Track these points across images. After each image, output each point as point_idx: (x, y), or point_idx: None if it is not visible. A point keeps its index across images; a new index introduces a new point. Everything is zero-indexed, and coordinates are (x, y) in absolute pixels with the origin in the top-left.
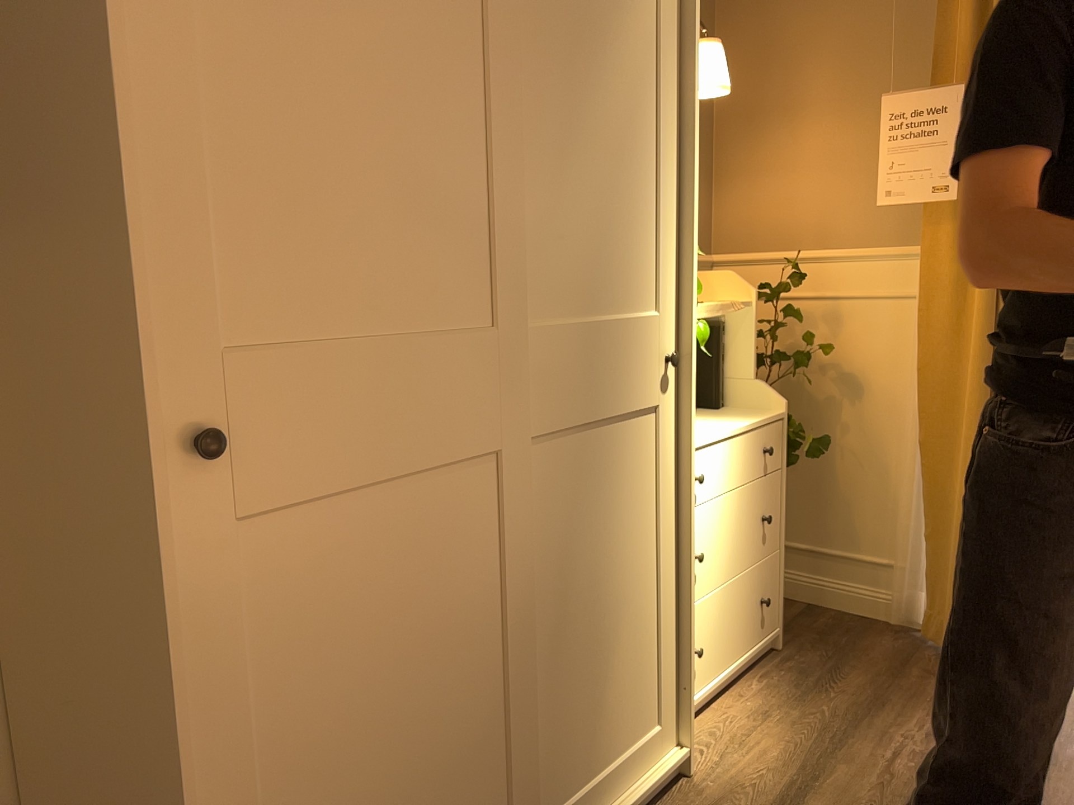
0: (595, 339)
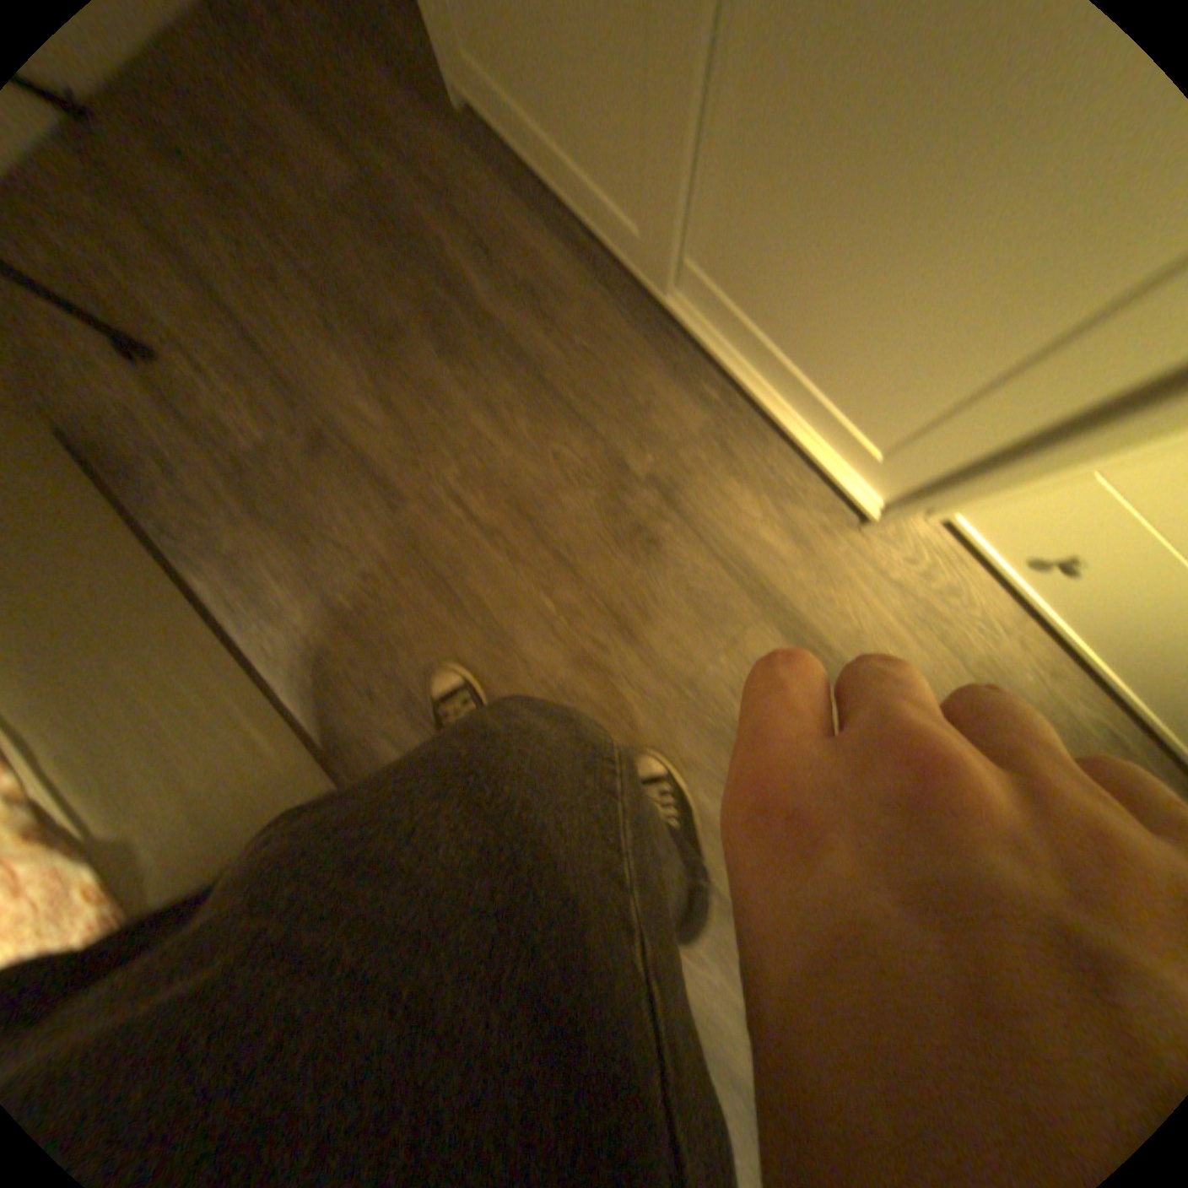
0: None
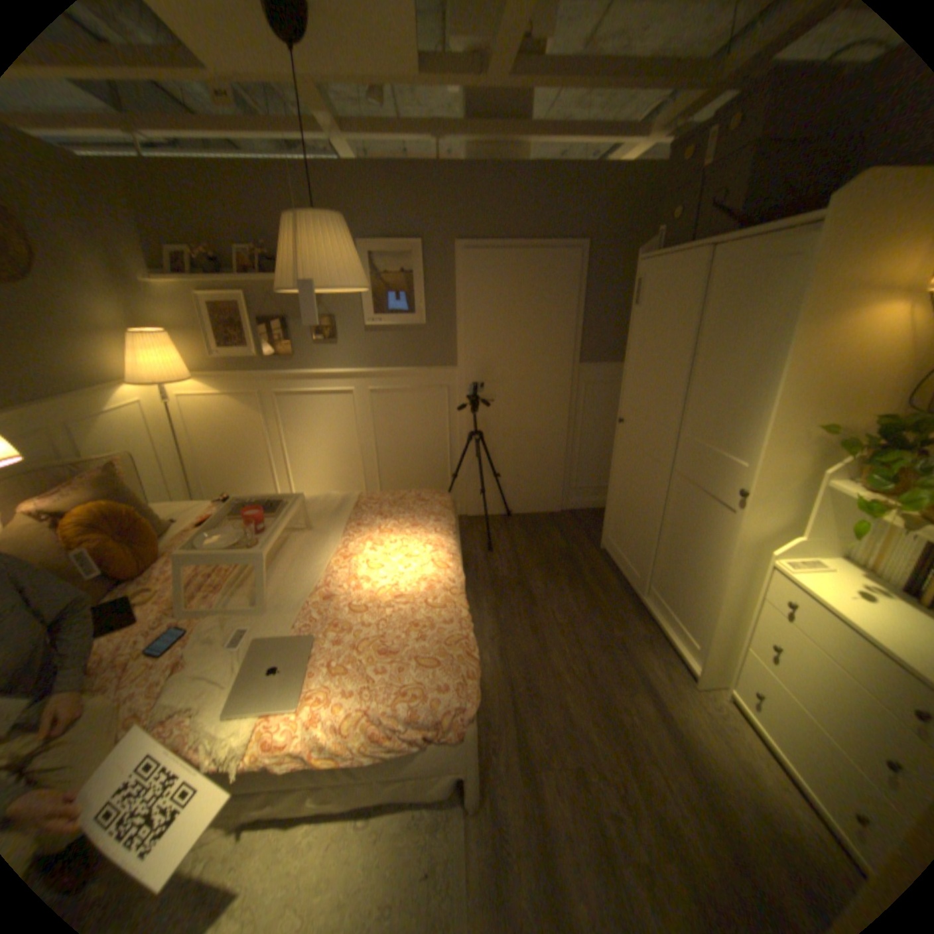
0: (706, 456)
